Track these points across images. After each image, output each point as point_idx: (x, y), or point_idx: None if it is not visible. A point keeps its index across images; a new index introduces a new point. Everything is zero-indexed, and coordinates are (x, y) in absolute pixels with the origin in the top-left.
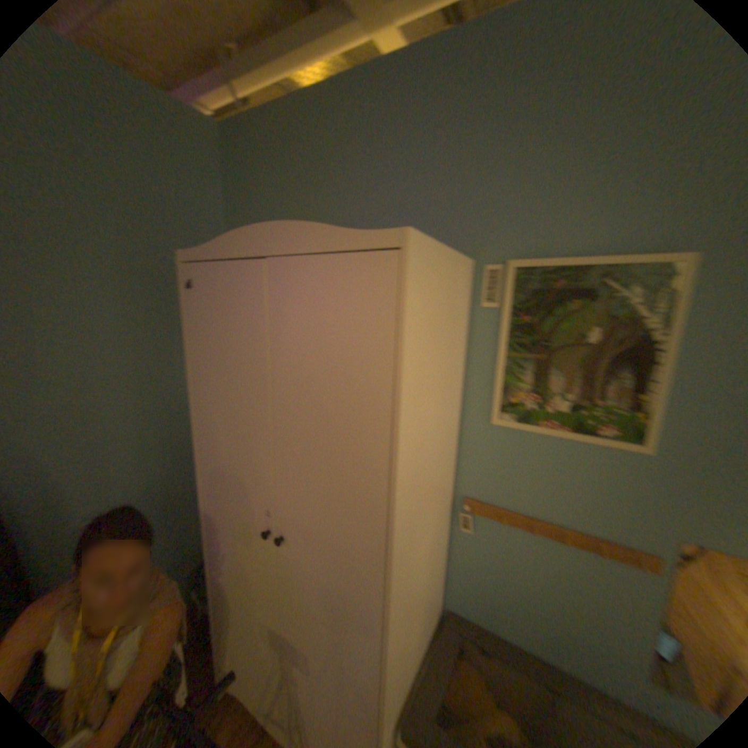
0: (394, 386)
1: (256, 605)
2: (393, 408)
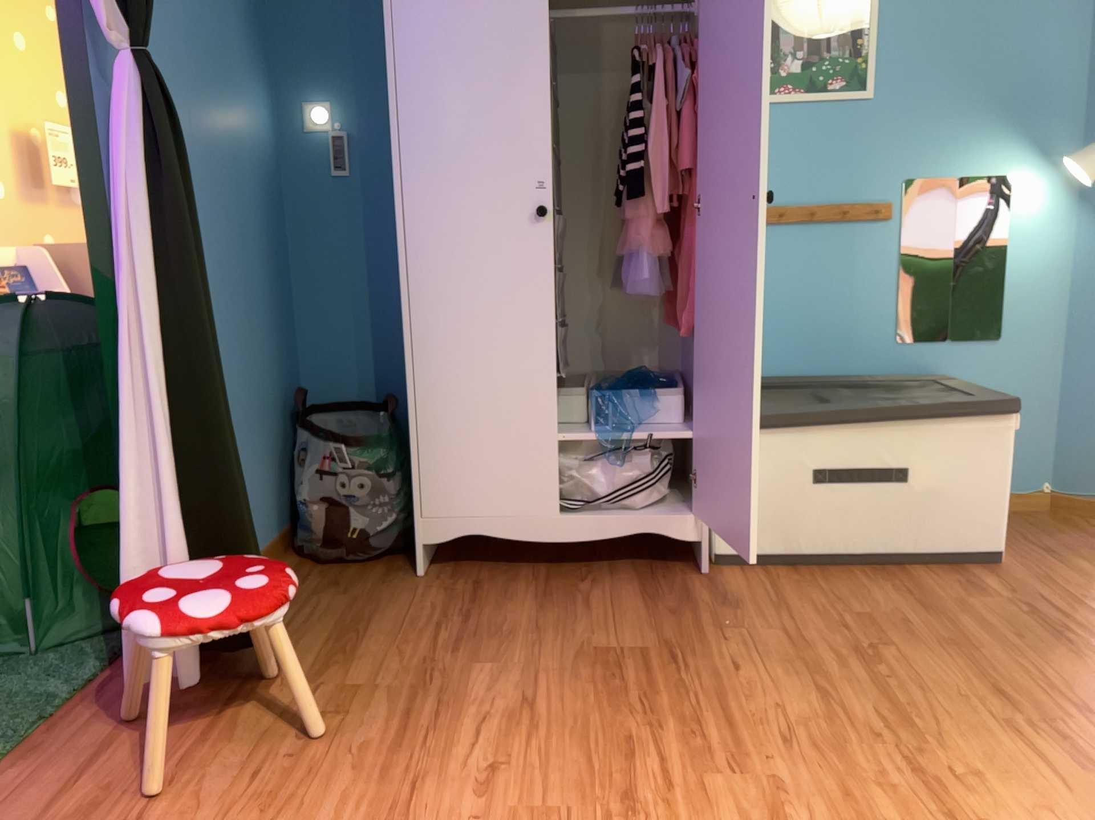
0: None
1: (513, 335)
2: None
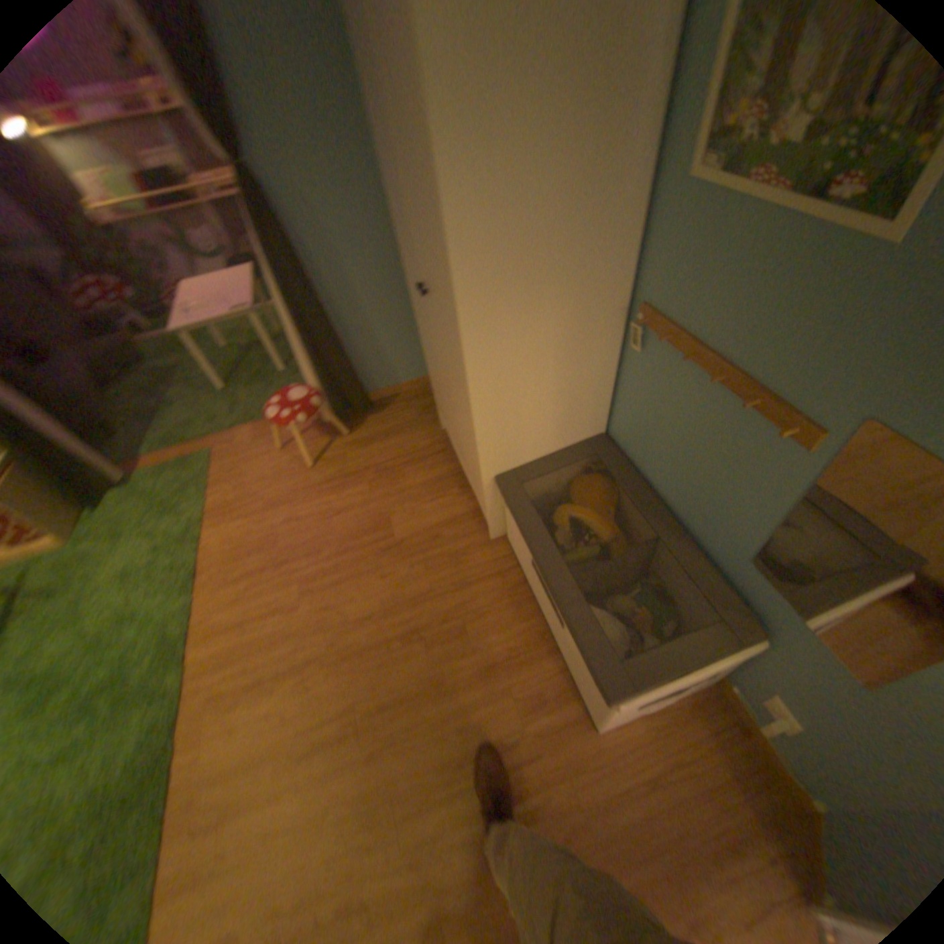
0: (417, 68)
1: (436, 354)
2: (423, 107)
